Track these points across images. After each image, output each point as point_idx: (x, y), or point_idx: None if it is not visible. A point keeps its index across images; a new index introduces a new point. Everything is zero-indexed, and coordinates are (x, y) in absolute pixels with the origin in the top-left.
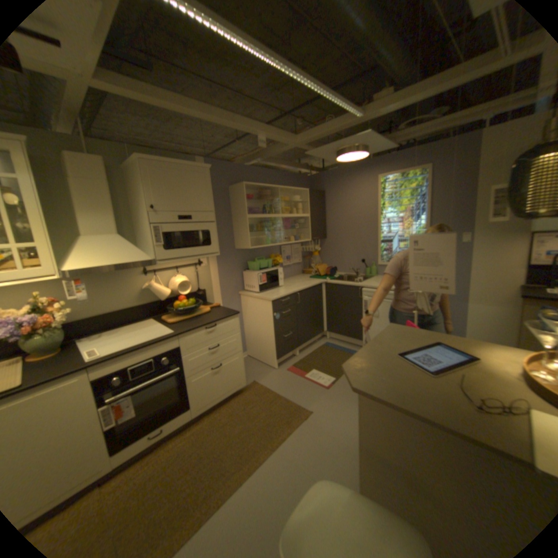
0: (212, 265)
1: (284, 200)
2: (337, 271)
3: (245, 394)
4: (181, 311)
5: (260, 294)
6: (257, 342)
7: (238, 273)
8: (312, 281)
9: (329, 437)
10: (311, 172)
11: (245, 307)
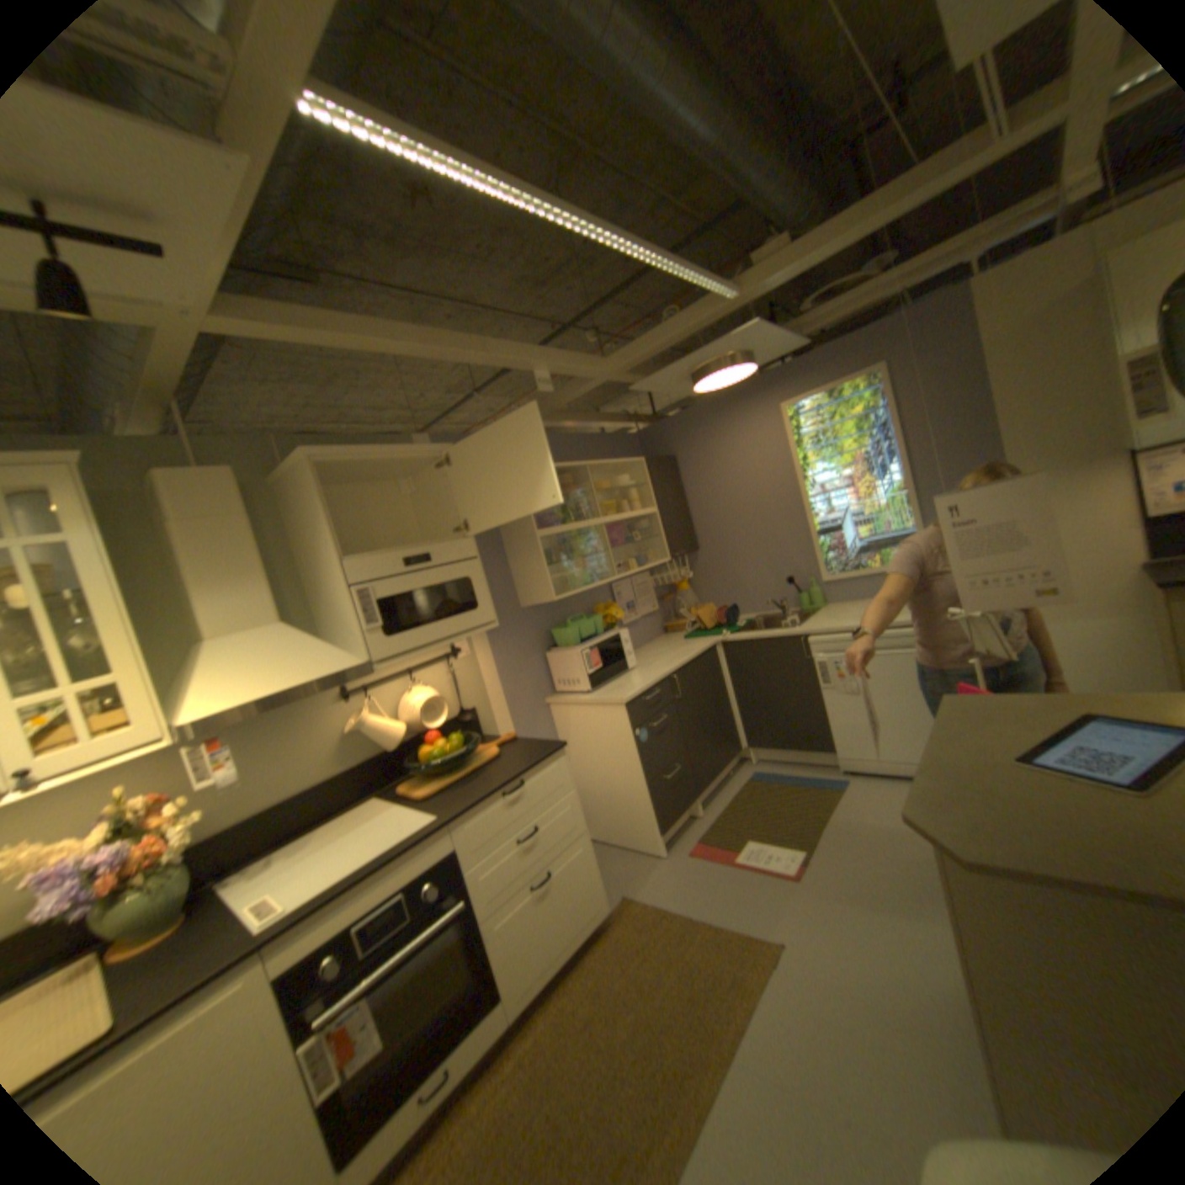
0: (480, 653)
1: (599, 490)
2: (736, 614)
3: (612, 935)
4: (436, 769)
5: (593, 696)
6: (606, 806)
7: (535, 658)
8: (692, 645)
9: (844, 1002)
10: (637, 427)
11: (564, 730)
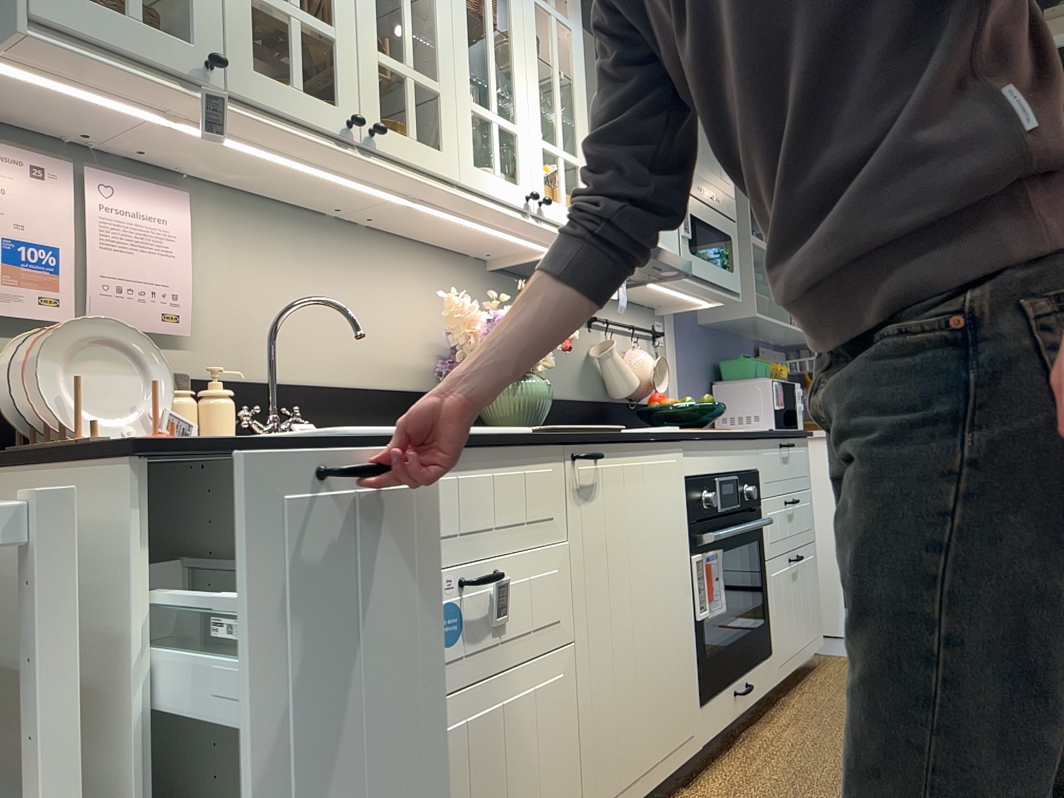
0: (672, 350)
1: None
2: None
3: (828, 667)
4: (696, 414)
5: None
6: None
7: (704, 386)
8: None
9: None
10: None
11: None
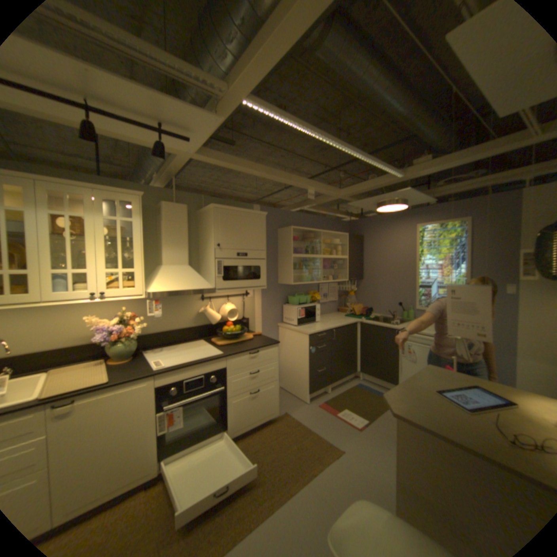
0: (257, 297)
1: (325, 243)
2: (372, 312)
3: (277, 424)
4: (228, 336)
5: (298, 328)
6: (291, 374)
7: (278, 305)
8: (347, 319)
9: (362, 481)
10: (351, 218)
11: (282, 338)
